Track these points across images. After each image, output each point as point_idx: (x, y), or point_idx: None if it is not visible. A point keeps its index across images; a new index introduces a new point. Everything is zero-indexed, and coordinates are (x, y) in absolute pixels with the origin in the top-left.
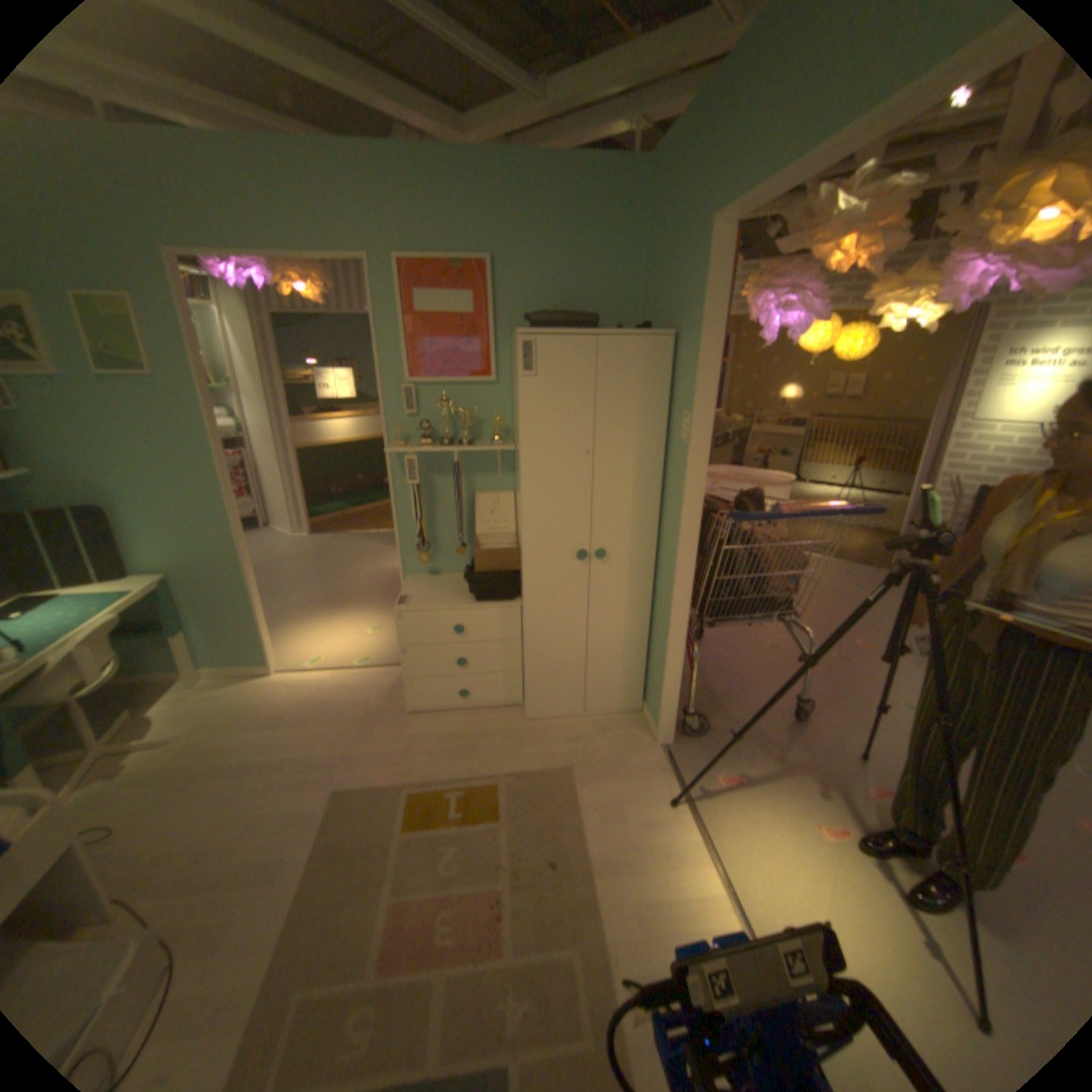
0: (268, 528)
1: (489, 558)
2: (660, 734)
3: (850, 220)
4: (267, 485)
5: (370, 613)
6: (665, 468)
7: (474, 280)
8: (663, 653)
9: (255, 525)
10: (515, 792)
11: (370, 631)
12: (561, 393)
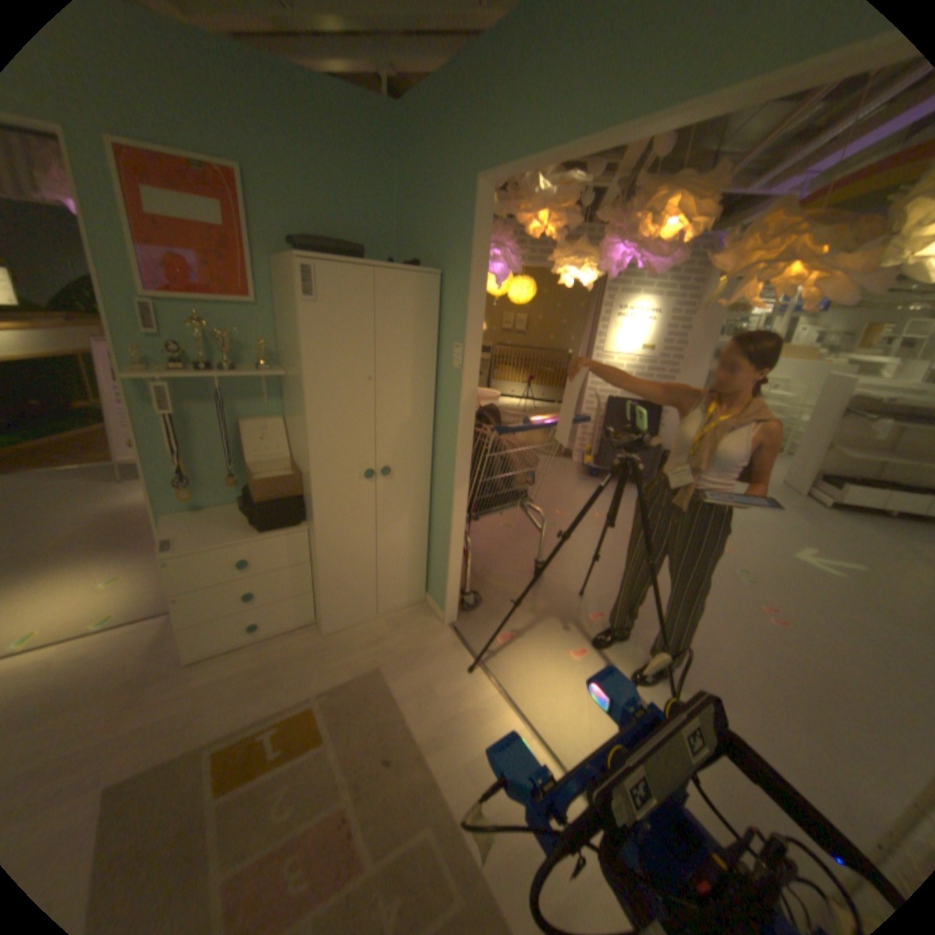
0: None
1: (269, 487)
2: (446, 616)
3: (546, 199)
4: None
5: (96, 565)
6: (435, 391)
7: (220, 188)
8: (444, 549)
9: None
10: (331, 709)
11: (101, 586)
12: (342, 320)
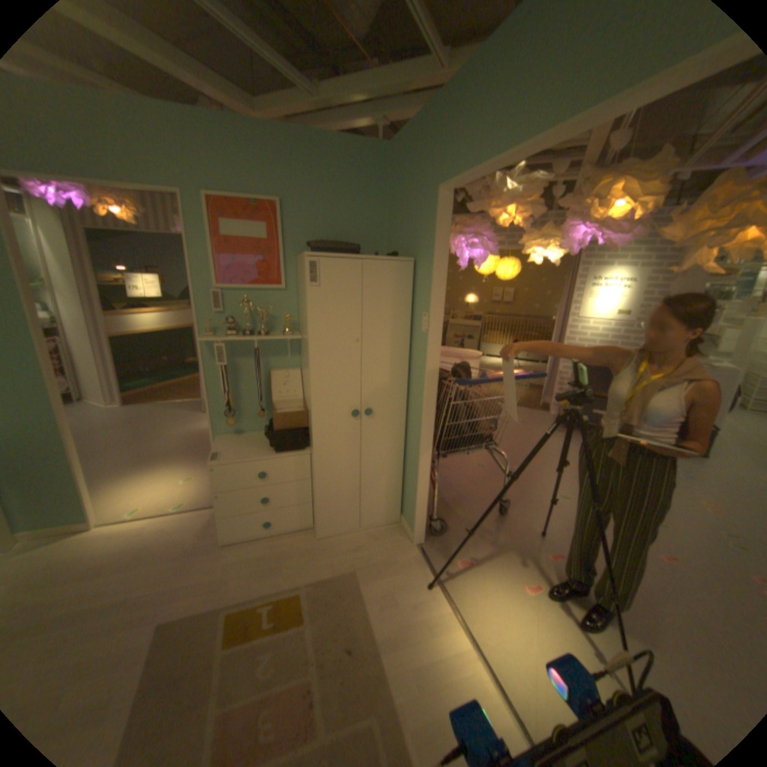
0: (81, 403)
1: (285, 420)
2: (415, 538)
3: (511, 196)
4: (81, 368)
5: (181, 468)
6: (410, 350)
7: (267, 216)
8: (415, 479)
9: (68, 401)
10: (314, 599)
11: (181, 483)
12: (337, 299)
